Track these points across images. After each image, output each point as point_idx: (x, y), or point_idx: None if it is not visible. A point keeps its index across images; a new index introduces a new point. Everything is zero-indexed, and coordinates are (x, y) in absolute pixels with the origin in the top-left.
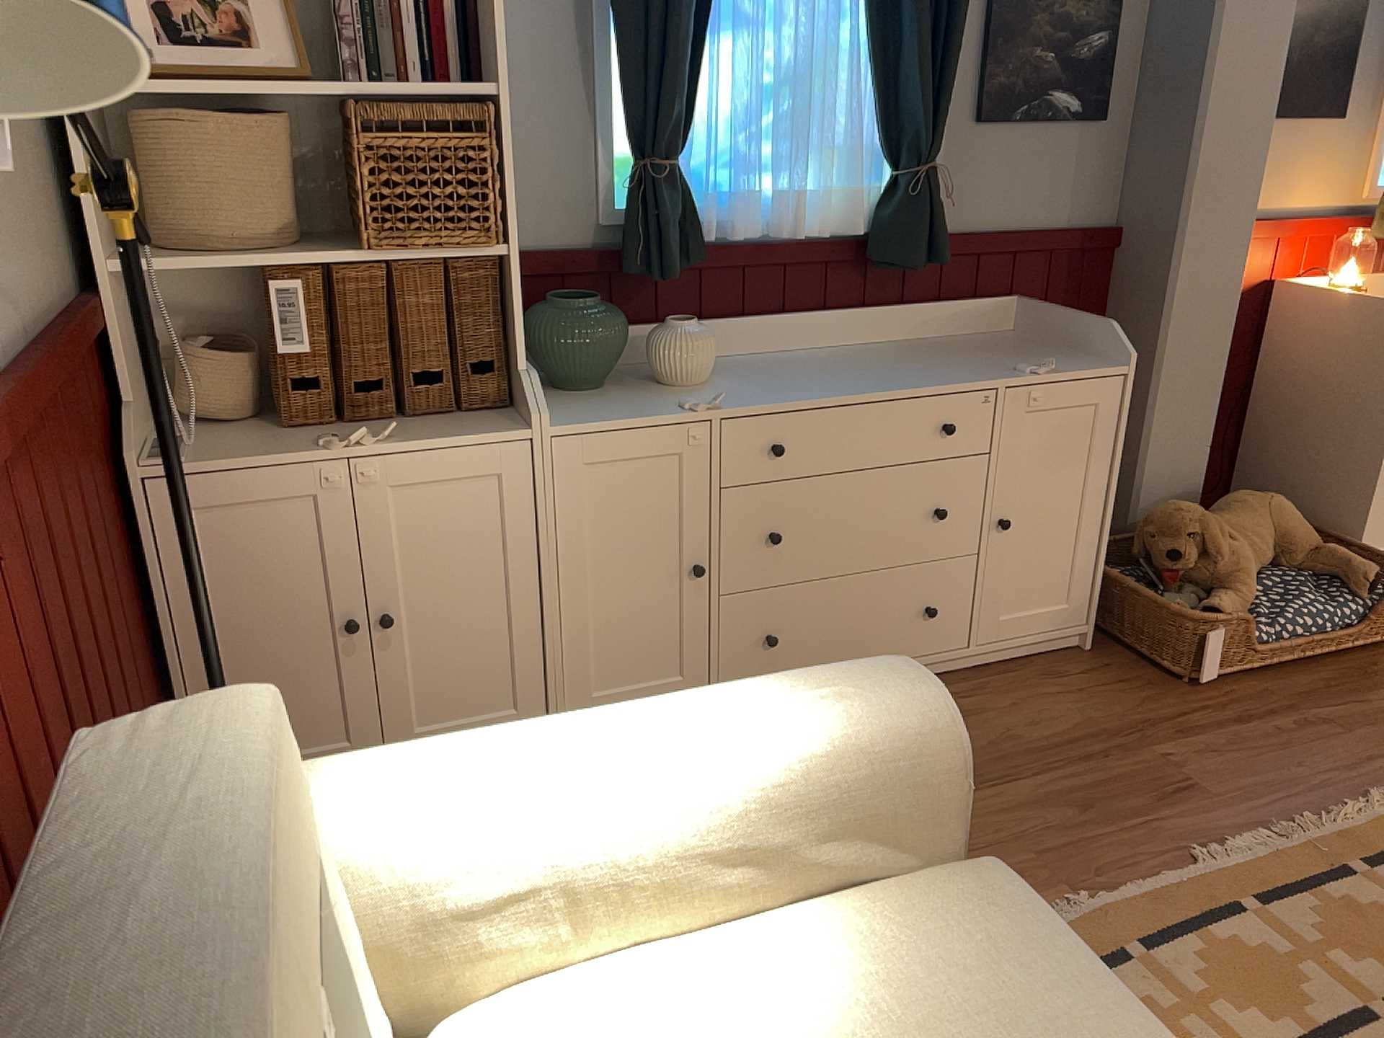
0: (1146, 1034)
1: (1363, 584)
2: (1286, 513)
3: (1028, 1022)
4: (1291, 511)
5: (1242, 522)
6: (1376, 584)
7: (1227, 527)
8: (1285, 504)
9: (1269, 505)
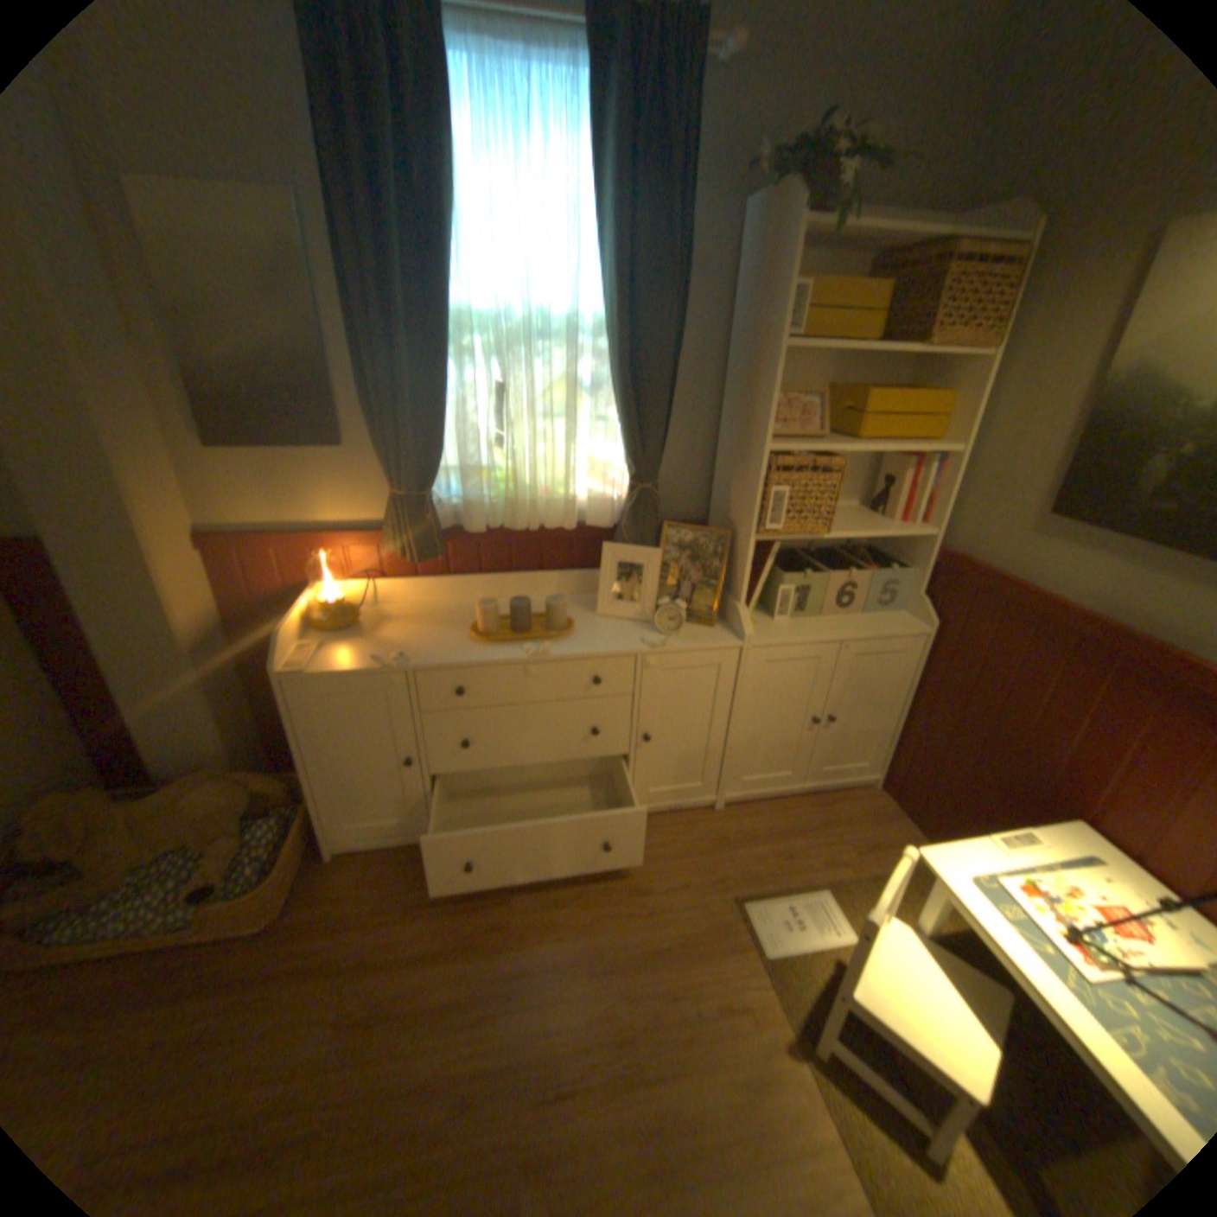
0: None
1: (186, 898)
2: (197, 806)
3: None
4: (203, 805)
5: (148, 812)
6: (197, 899)
7: (131, 815)
8: (203, 796)
9: (186, 797)
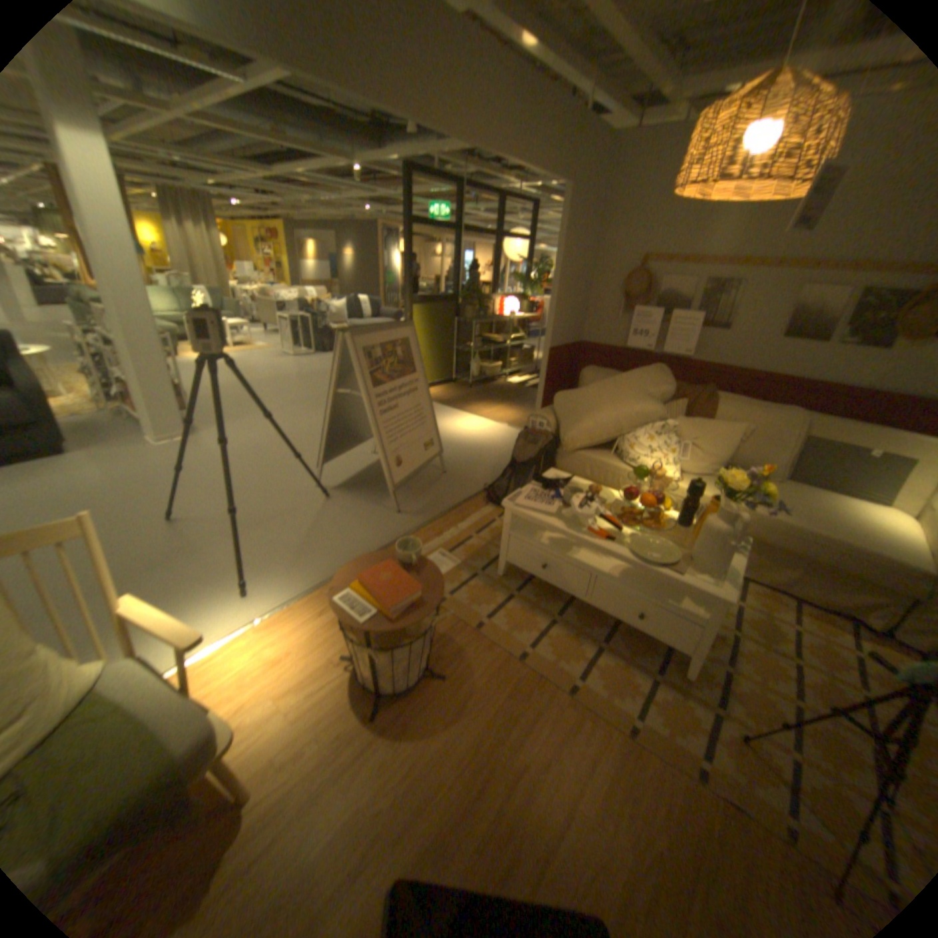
0: (855, 545)
1: None
2: None
3: (867, 538)
4: None
5: None
6: None
7: None
8: None
9: None
